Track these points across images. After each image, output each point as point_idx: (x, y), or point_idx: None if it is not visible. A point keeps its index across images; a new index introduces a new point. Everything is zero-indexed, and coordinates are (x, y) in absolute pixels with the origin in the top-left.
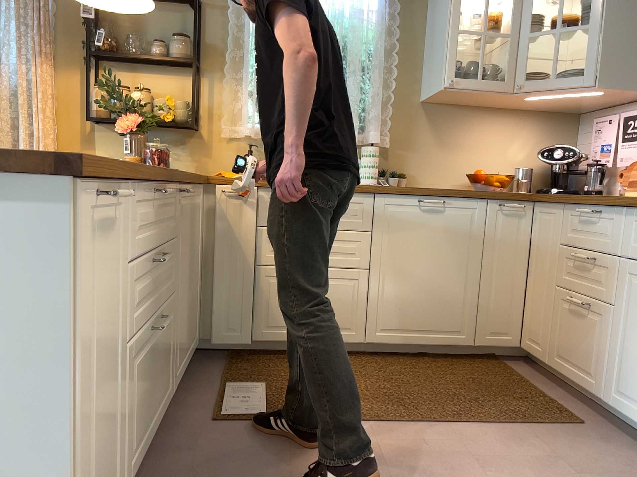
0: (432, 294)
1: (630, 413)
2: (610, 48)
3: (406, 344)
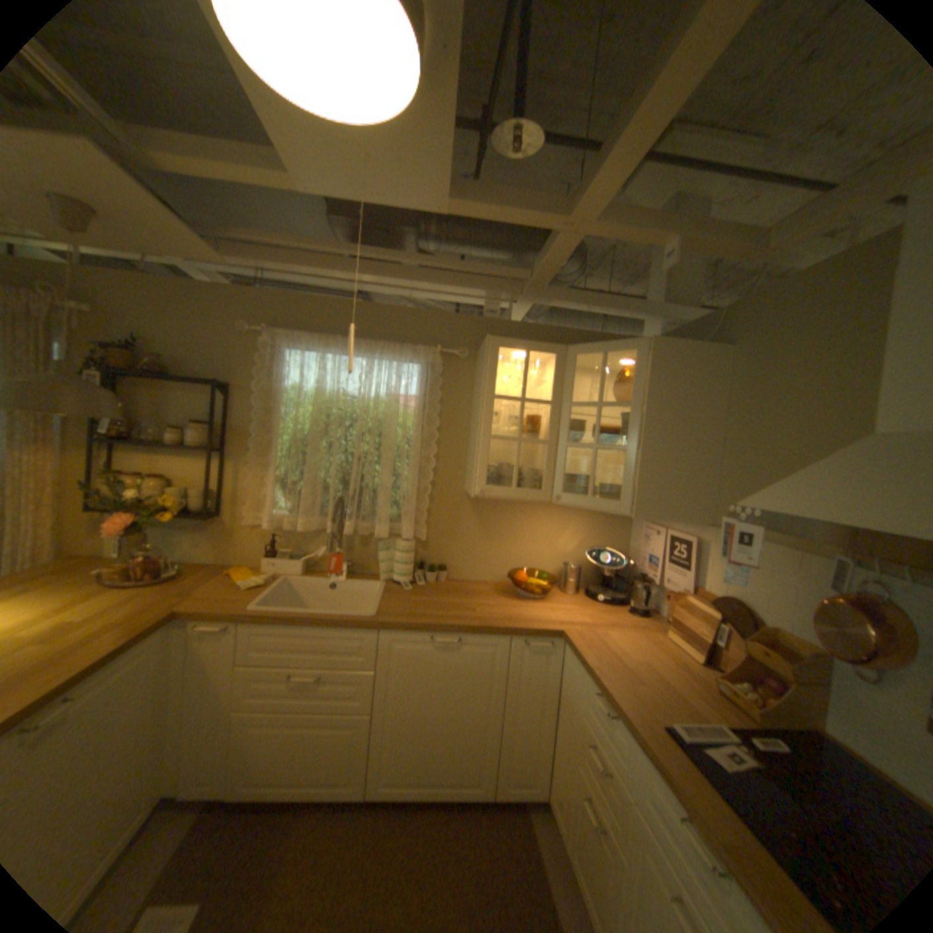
0: (444, 745)
1: None
2: (648, 477)
3: (412, 802)
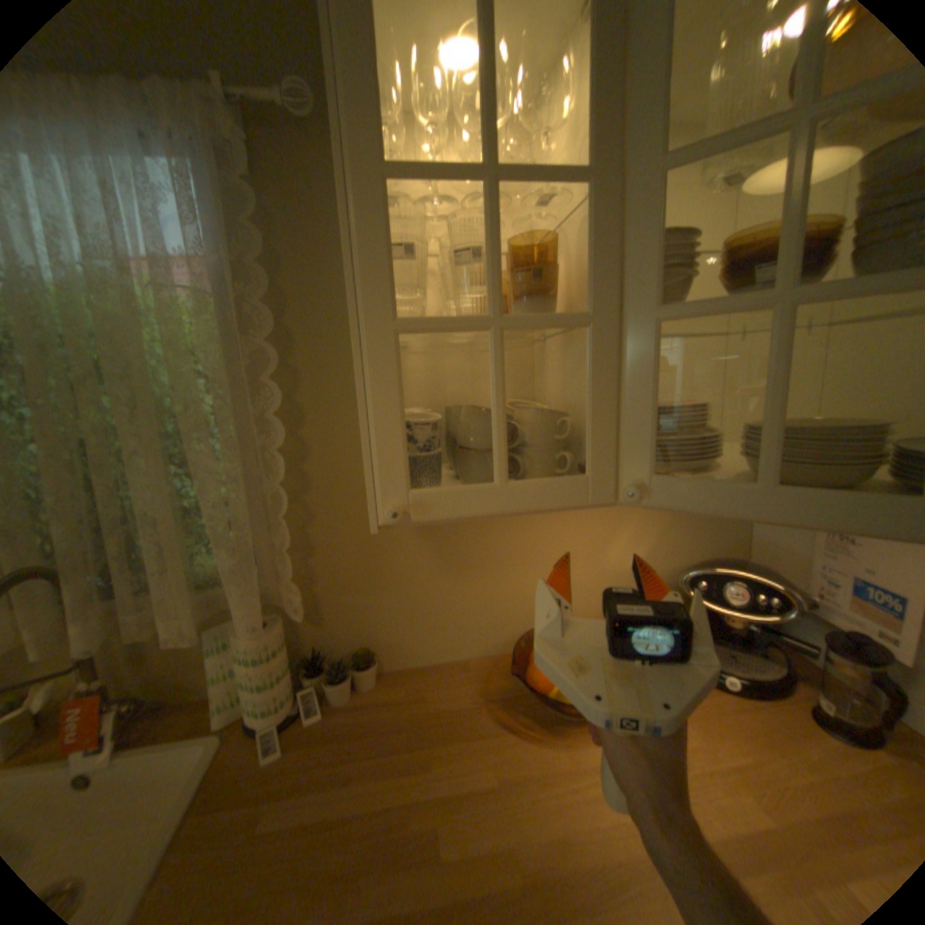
0: None
1: None
2: None
3: None
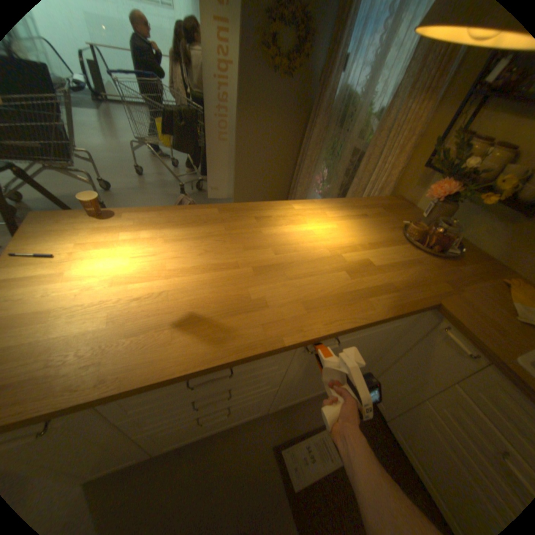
0: None
1: None
2: None
3: None
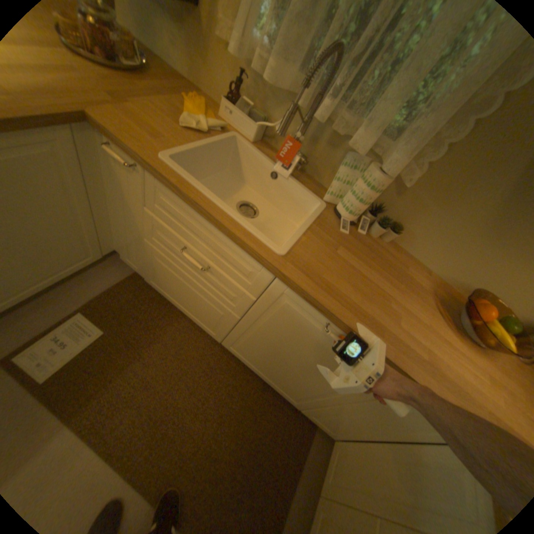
0: (286, 373)
1: None
2: None
3: (249, 368)
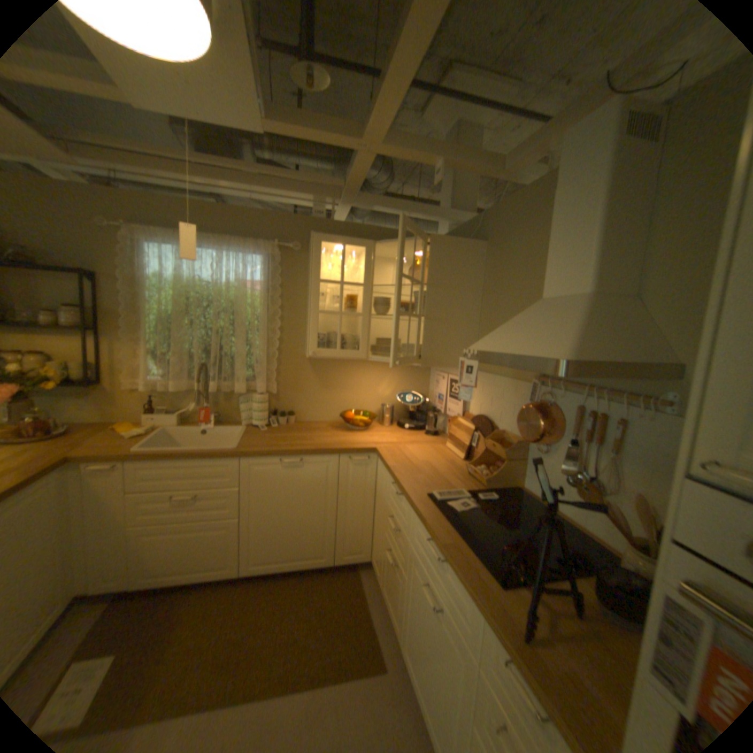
0: (295, 532)
1: (411, 676)
2: (429, 337)
3: (274, 572)
